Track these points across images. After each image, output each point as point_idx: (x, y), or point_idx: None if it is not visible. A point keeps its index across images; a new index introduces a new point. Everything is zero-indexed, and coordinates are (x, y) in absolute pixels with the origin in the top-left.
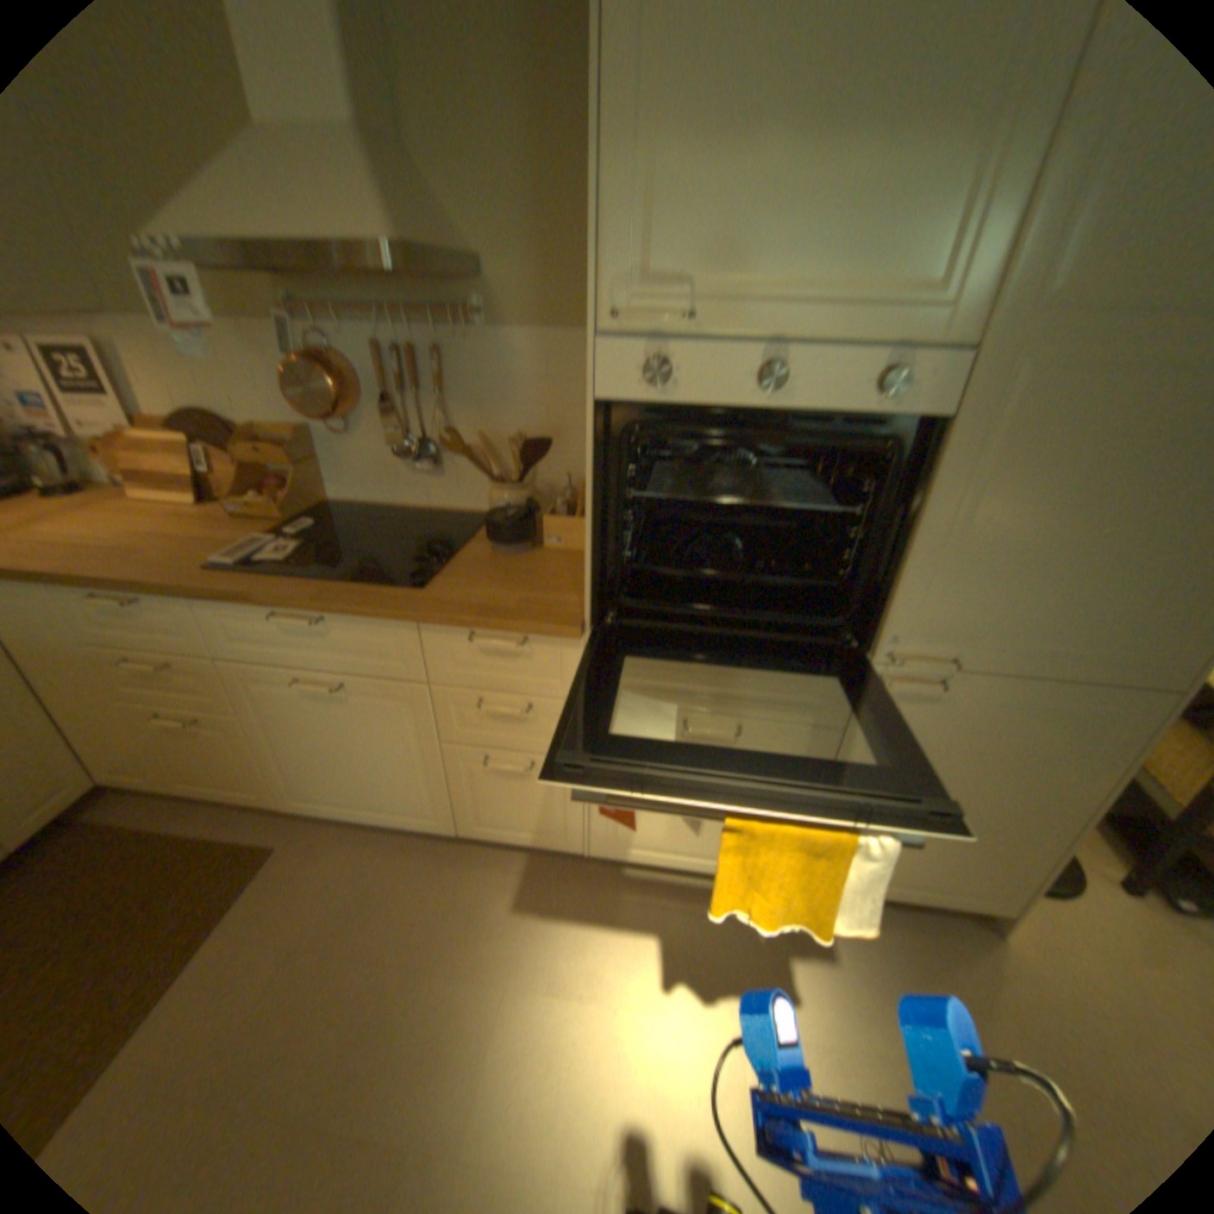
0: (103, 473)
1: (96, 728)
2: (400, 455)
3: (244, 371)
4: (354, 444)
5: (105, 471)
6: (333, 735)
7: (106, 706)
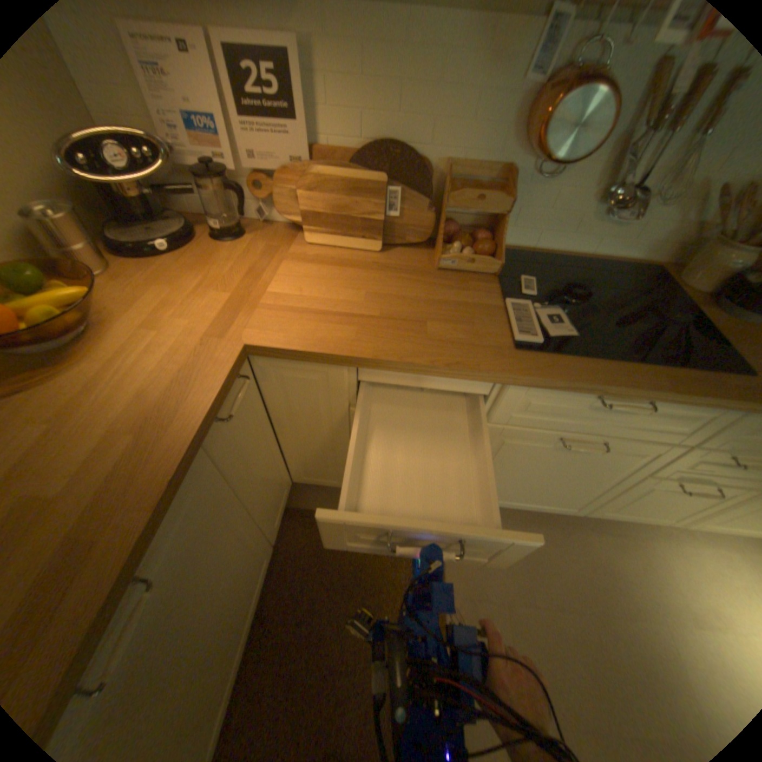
0: (253, 209)
1: (320, 455)
2: (613, 206)
3: (471, 95)
4: (554, 189)
5: (258, 208)
6: (552, 469)
7: (342, 444)
